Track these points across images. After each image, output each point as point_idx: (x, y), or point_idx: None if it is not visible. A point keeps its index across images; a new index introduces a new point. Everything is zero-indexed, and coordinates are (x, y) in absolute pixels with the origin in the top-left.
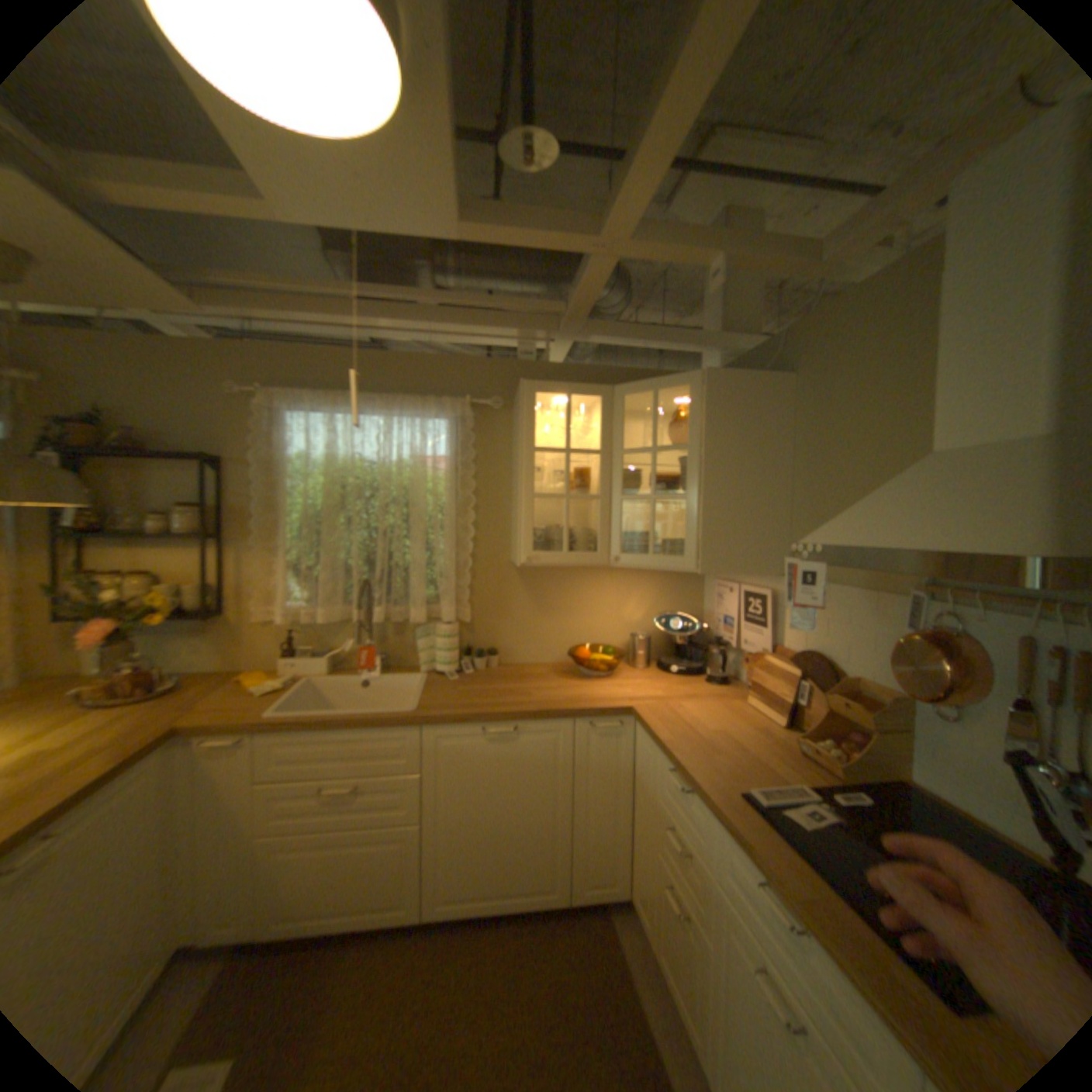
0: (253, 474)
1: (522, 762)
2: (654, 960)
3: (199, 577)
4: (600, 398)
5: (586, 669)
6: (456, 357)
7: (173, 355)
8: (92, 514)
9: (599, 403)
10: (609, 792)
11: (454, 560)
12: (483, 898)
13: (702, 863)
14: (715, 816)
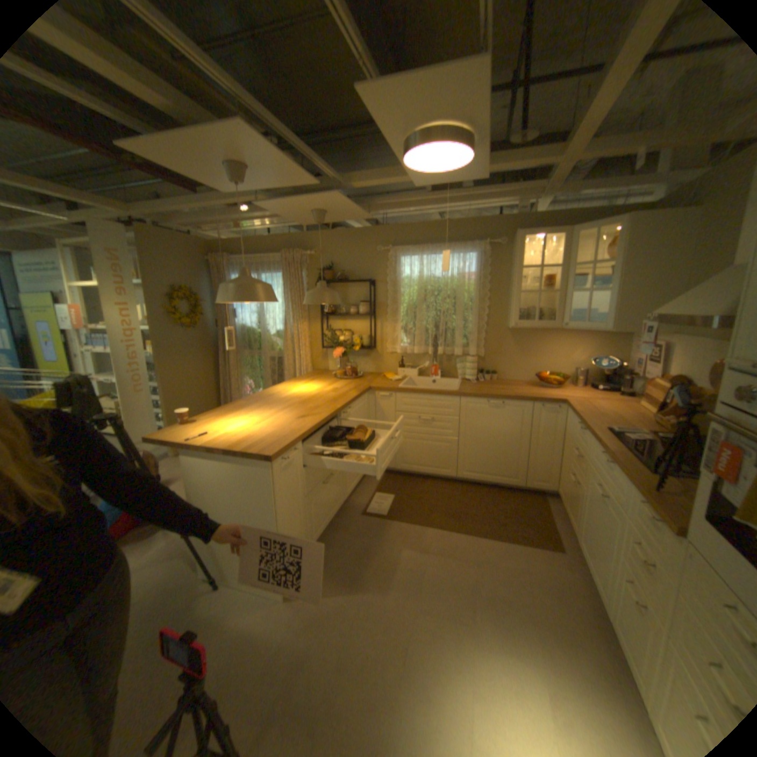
0: (387, 287)
1: (505, 418)
2: (565, 514)
3: (366, 333)
4: (564, 232)
5: (544, 383)
6: (481, 217)
7: (356, 236)
8: (331, 307)
9: (564, 235)
10: (549, 439)
11: (476, 325)
12: (483, 473)
13: (586, 458)
14: (592, 436)
